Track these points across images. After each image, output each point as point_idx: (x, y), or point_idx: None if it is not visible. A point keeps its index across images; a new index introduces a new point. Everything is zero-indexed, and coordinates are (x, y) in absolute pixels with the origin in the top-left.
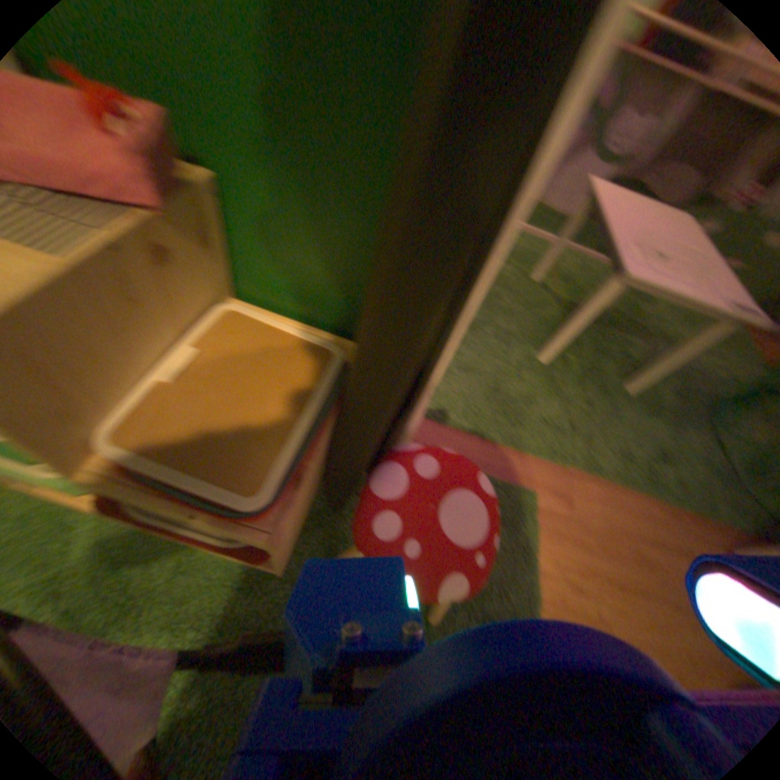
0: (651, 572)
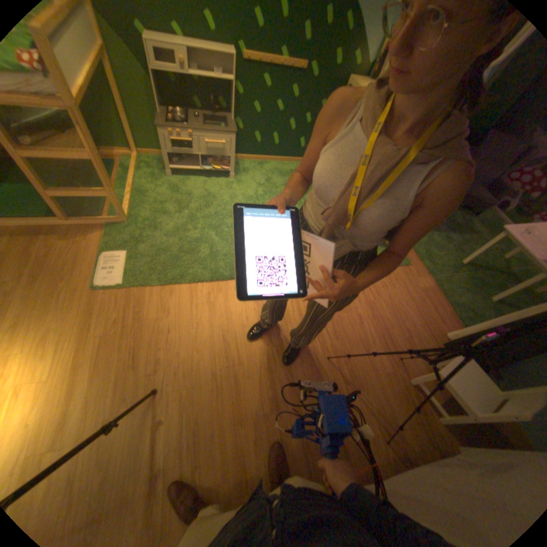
0: (422, 307)
